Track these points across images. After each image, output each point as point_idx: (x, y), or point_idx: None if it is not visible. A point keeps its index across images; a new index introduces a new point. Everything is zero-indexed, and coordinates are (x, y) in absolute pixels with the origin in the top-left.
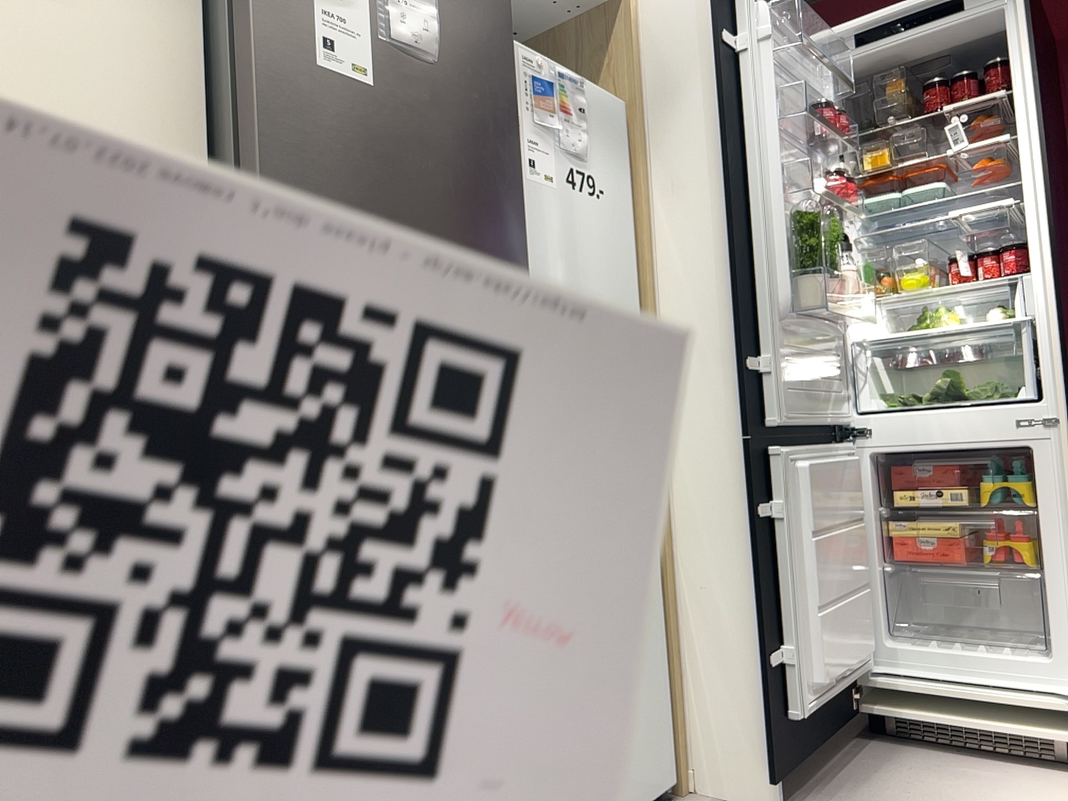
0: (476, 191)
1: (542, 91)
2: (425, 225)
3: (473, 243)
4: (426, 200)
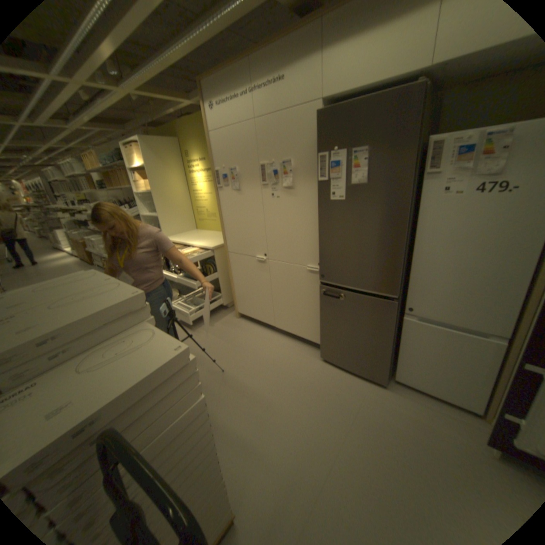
0: (381, 219)
1: (464, 151)
2: (359, 231)
3: (377, 234)
4: (360, 225)
